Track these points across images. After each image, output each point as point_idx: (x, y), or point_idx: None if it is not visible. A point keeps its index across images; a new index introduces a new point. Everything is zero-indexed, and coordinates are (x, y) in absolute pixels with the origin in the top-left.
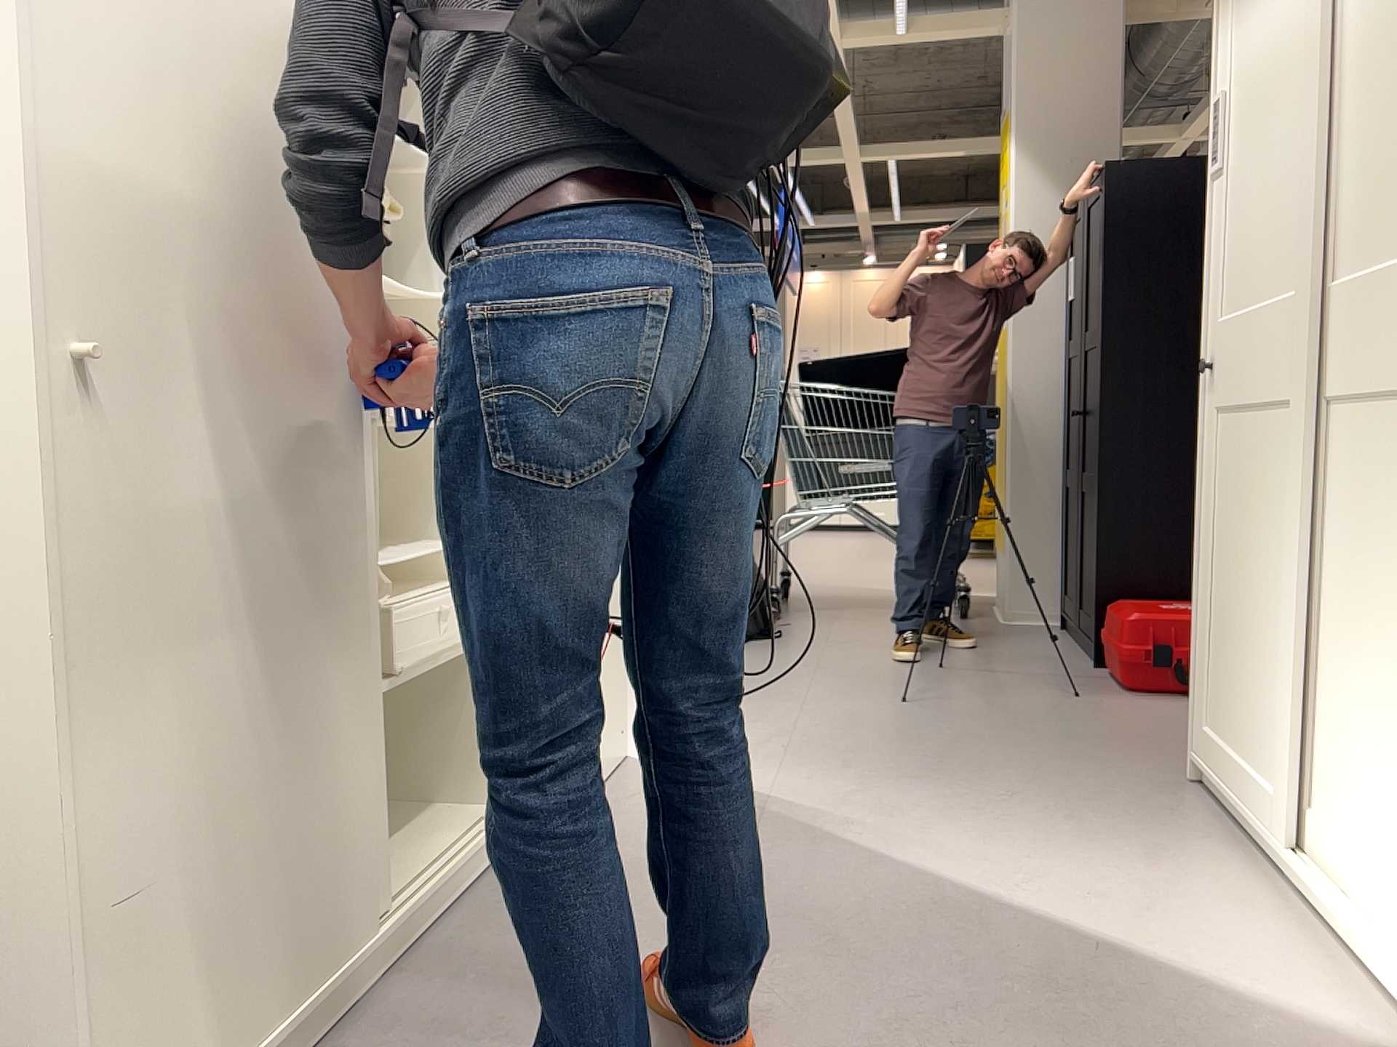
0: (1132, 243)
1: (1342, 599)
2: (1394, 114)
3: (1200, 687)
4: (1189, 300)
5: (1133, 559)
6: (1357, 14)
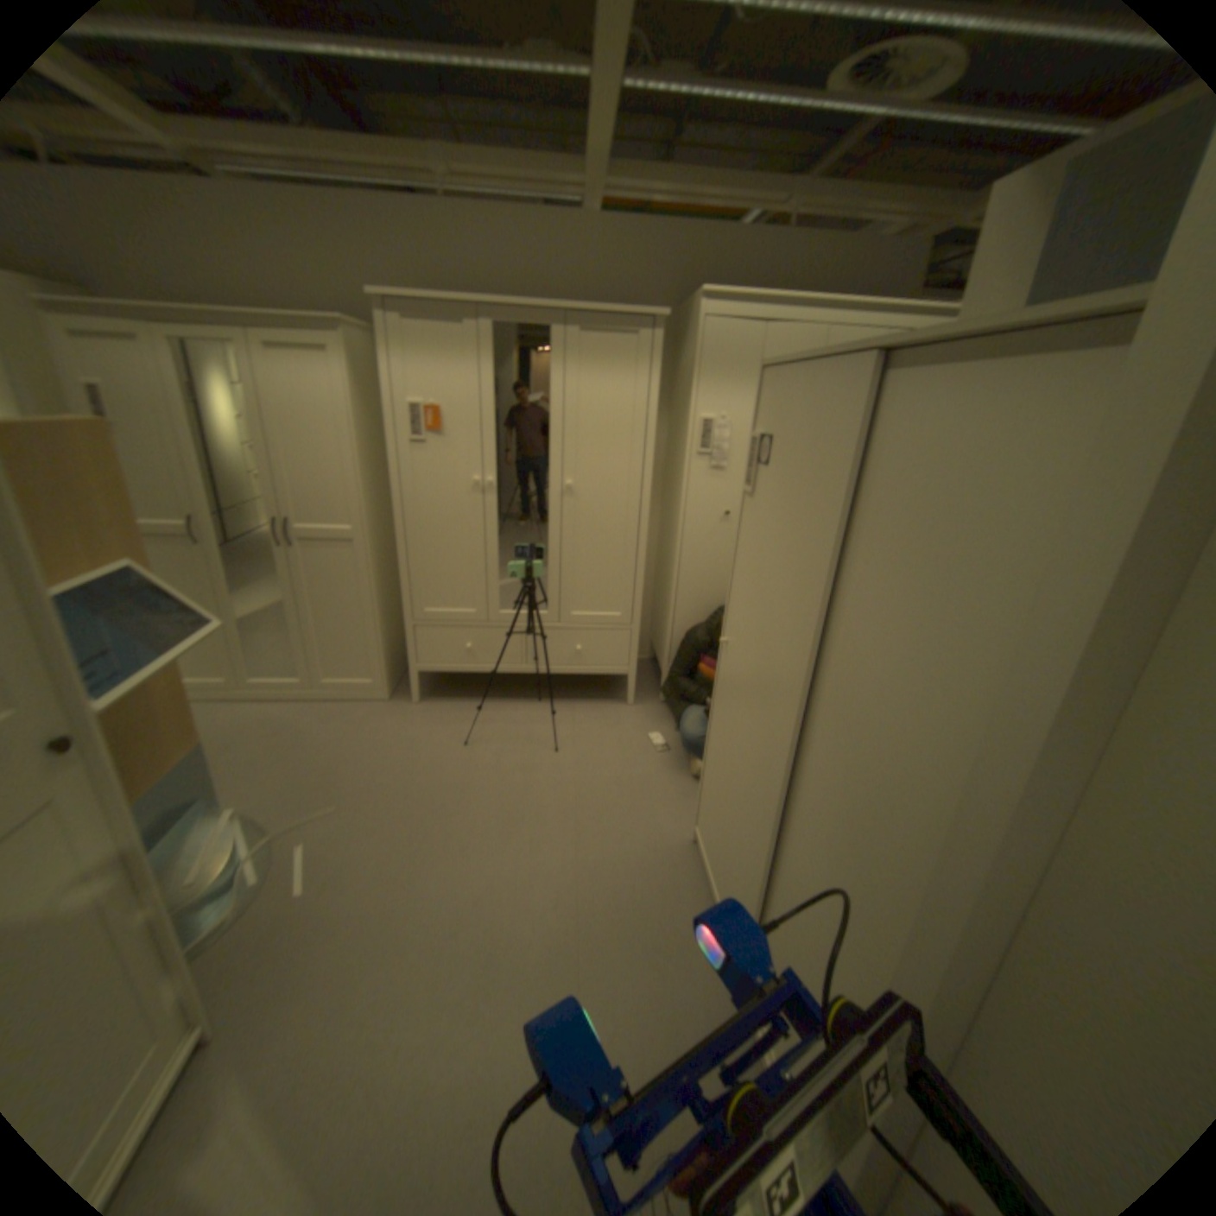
0: None
1: None
2: None
3: None
4: None
5: None
6: None
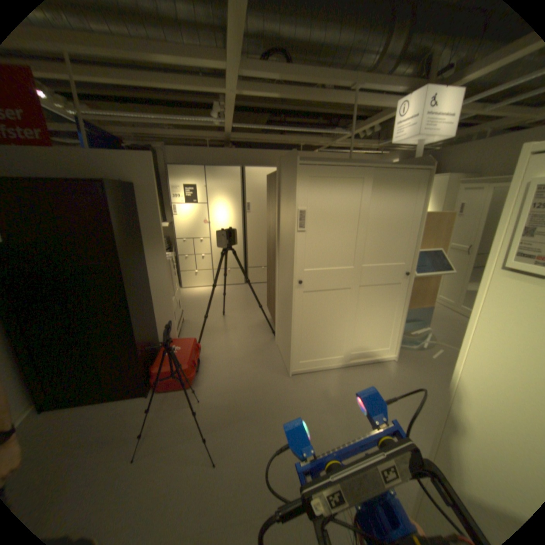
0: (119, 222)
1: (366, 318)
2: (388, 240)
3: (301, 355)
4: (133, 244)
5: (145, 351)
6: (376, 217)
